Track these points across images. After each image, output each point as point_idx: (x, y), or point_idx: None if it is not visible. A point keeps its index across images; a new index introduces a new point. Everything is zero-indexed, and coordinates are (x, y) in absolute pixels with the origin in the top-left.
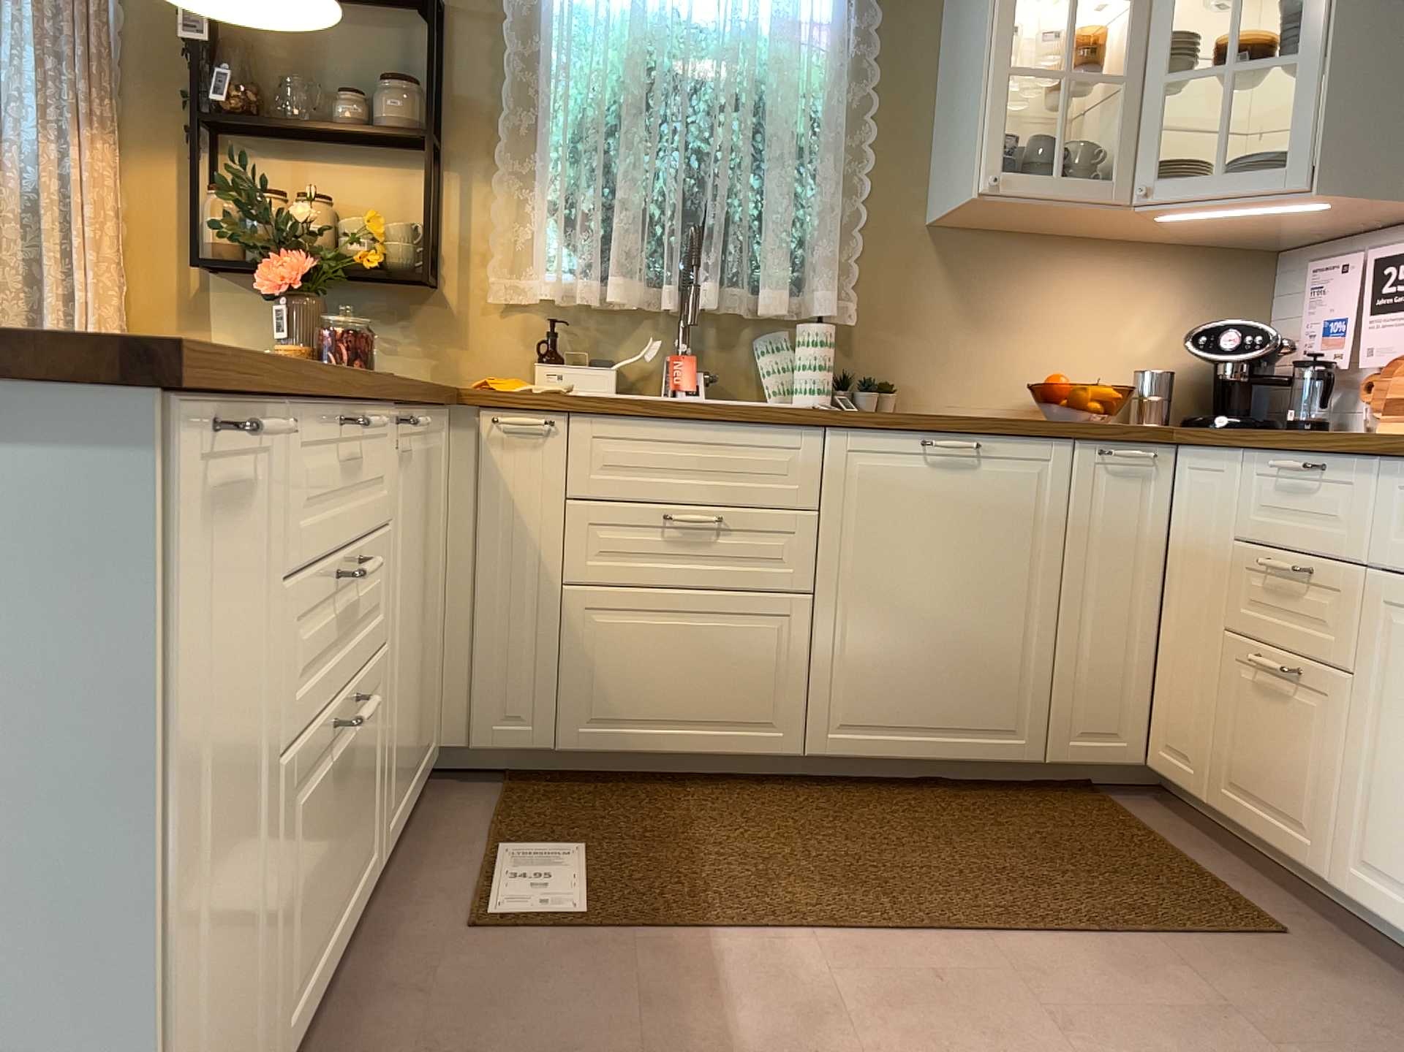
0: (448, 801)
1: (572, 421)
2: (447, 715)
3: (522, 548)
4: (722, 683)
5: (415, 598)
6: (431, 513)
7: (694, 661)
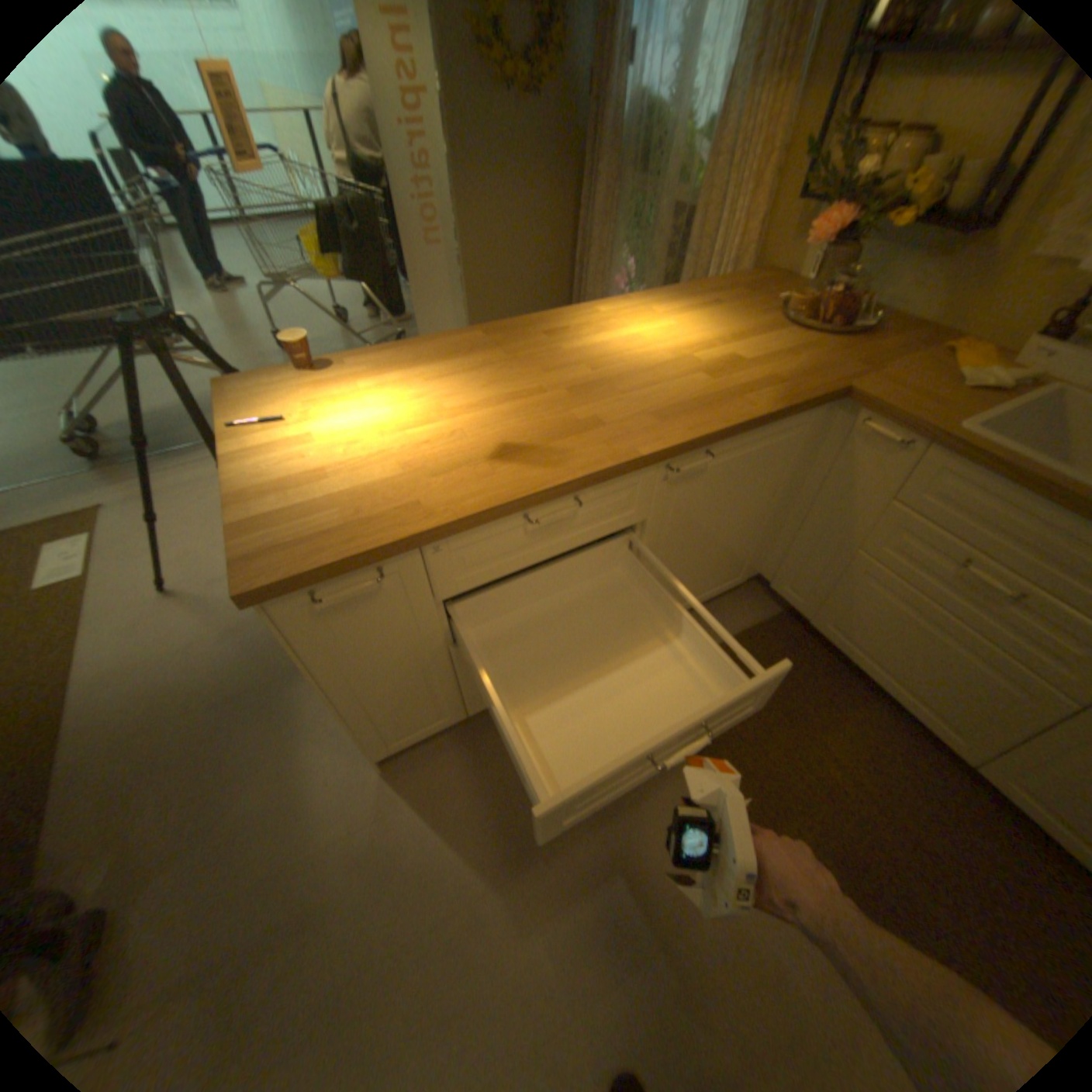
0: (743, 603)
1: (934, 448)
2: (769, 563)
3: (847, 512)
4: (940, 684)
5: (710, 532)
6: (761, 480)
7: (928, 657)
